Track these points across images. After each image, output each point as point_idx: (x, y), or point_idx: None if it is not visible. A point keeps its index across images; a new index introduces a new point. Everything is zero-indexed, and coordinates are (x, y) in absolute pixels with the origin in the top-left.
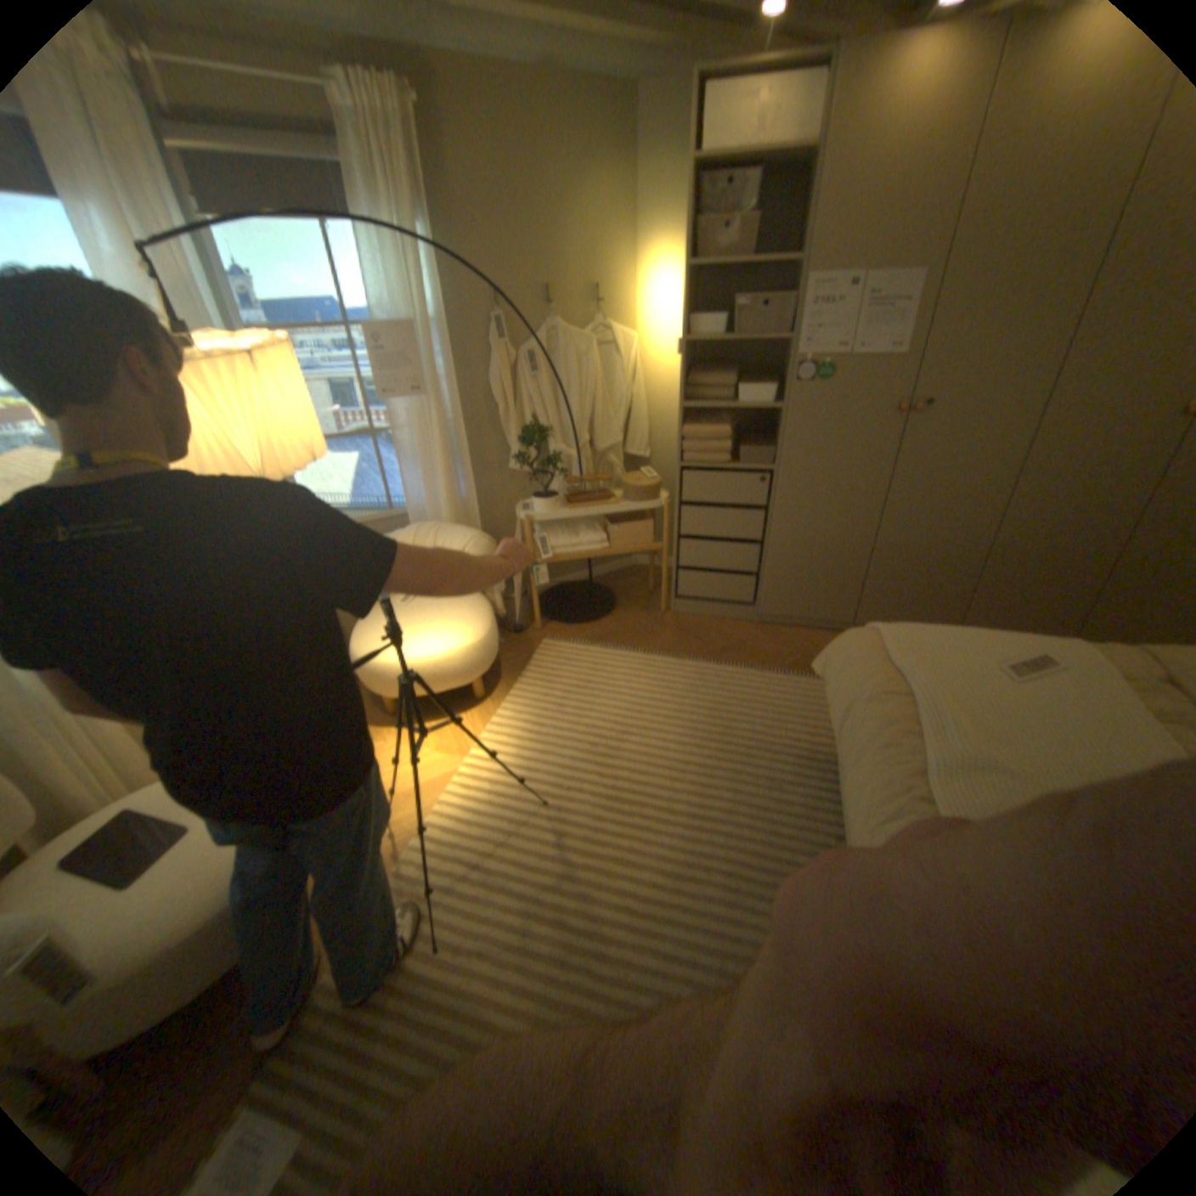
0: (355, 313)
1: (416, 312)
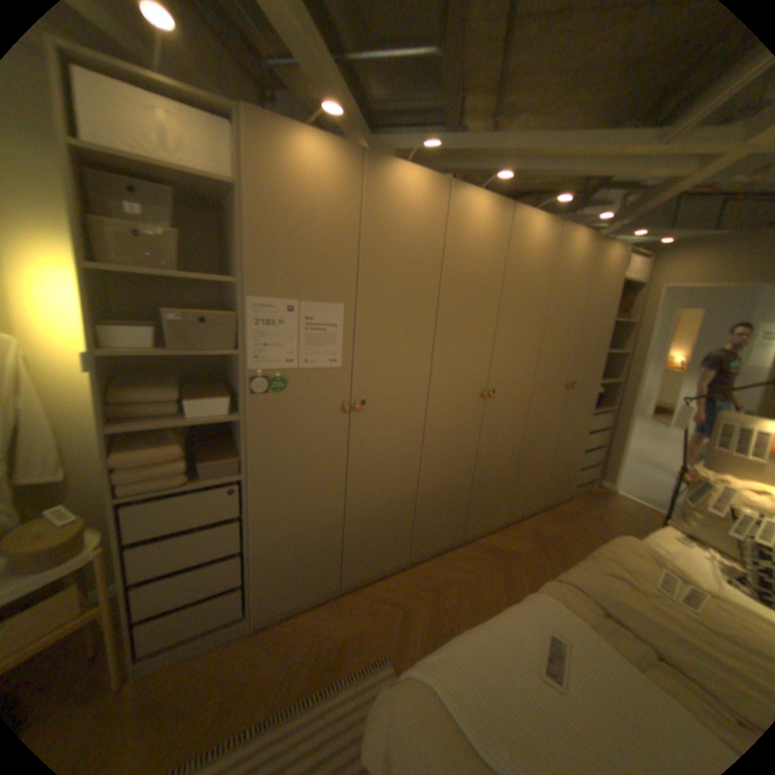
0: None
1: None
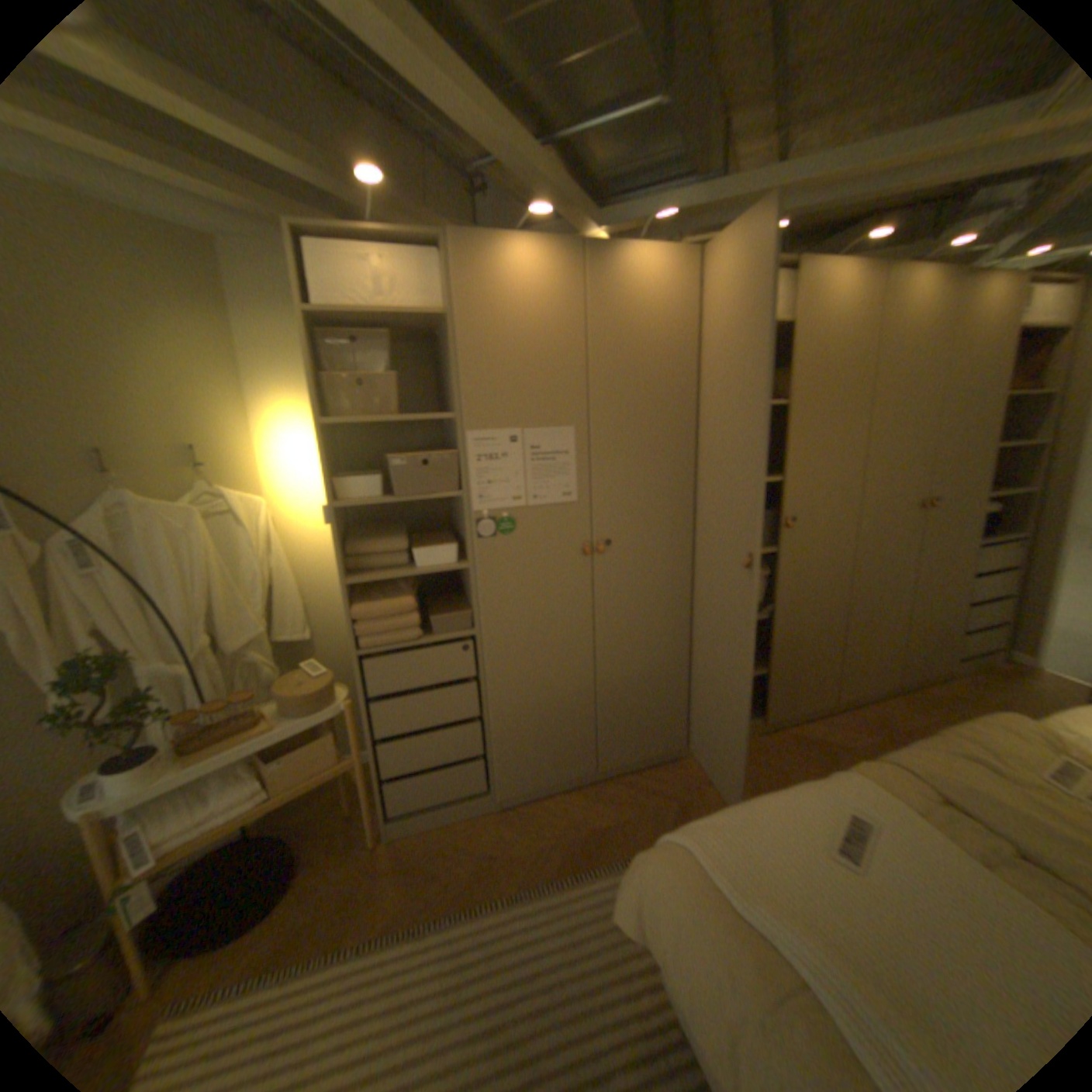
0: None
1: None
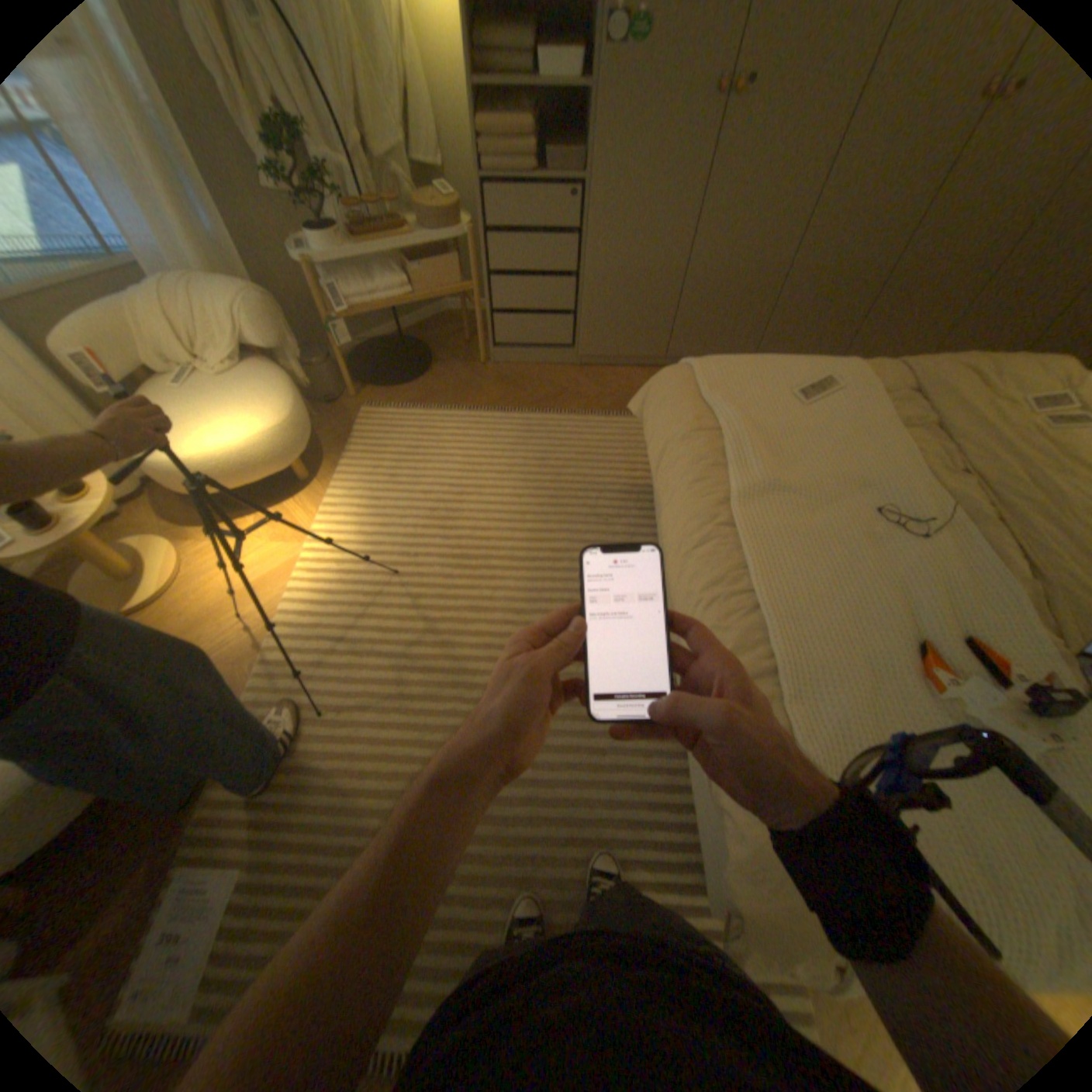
0: None
1: None
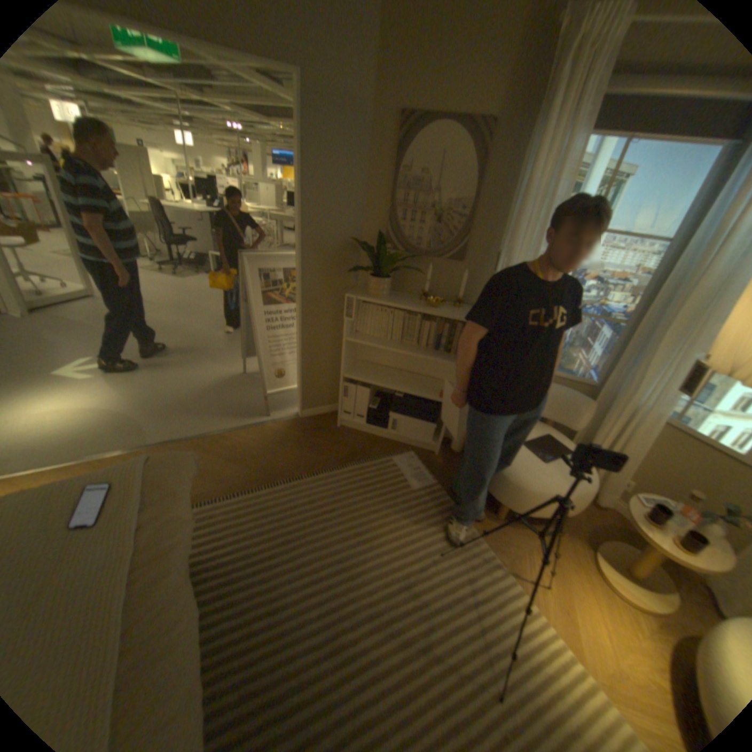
0: None
1: None
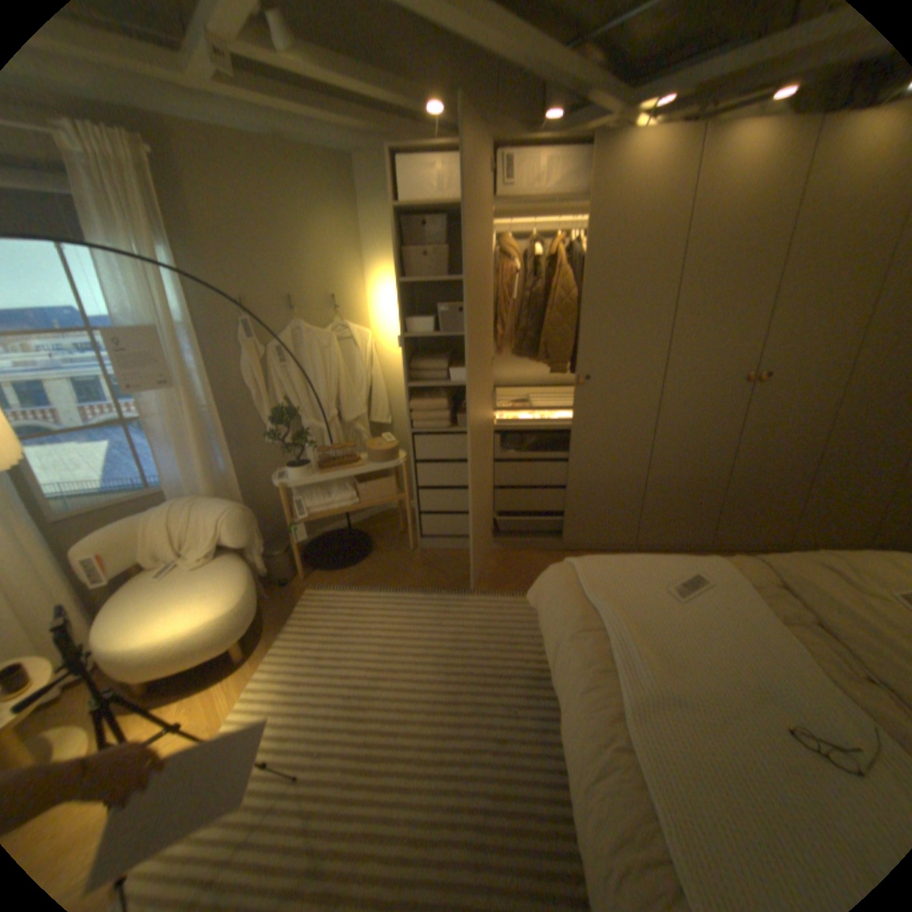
0: (95, 321)
1: (157, 320)
